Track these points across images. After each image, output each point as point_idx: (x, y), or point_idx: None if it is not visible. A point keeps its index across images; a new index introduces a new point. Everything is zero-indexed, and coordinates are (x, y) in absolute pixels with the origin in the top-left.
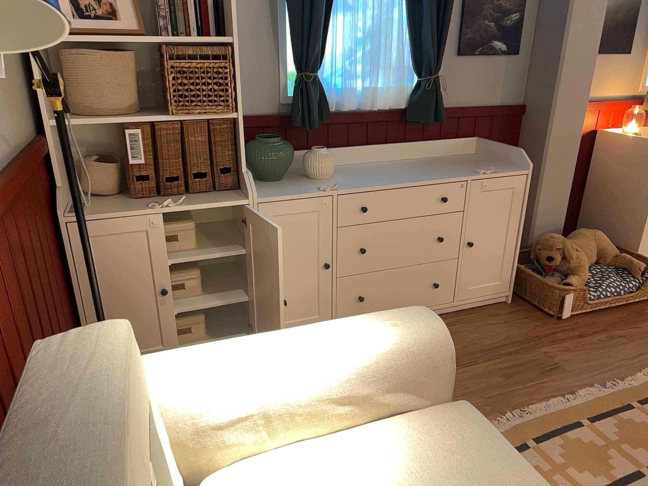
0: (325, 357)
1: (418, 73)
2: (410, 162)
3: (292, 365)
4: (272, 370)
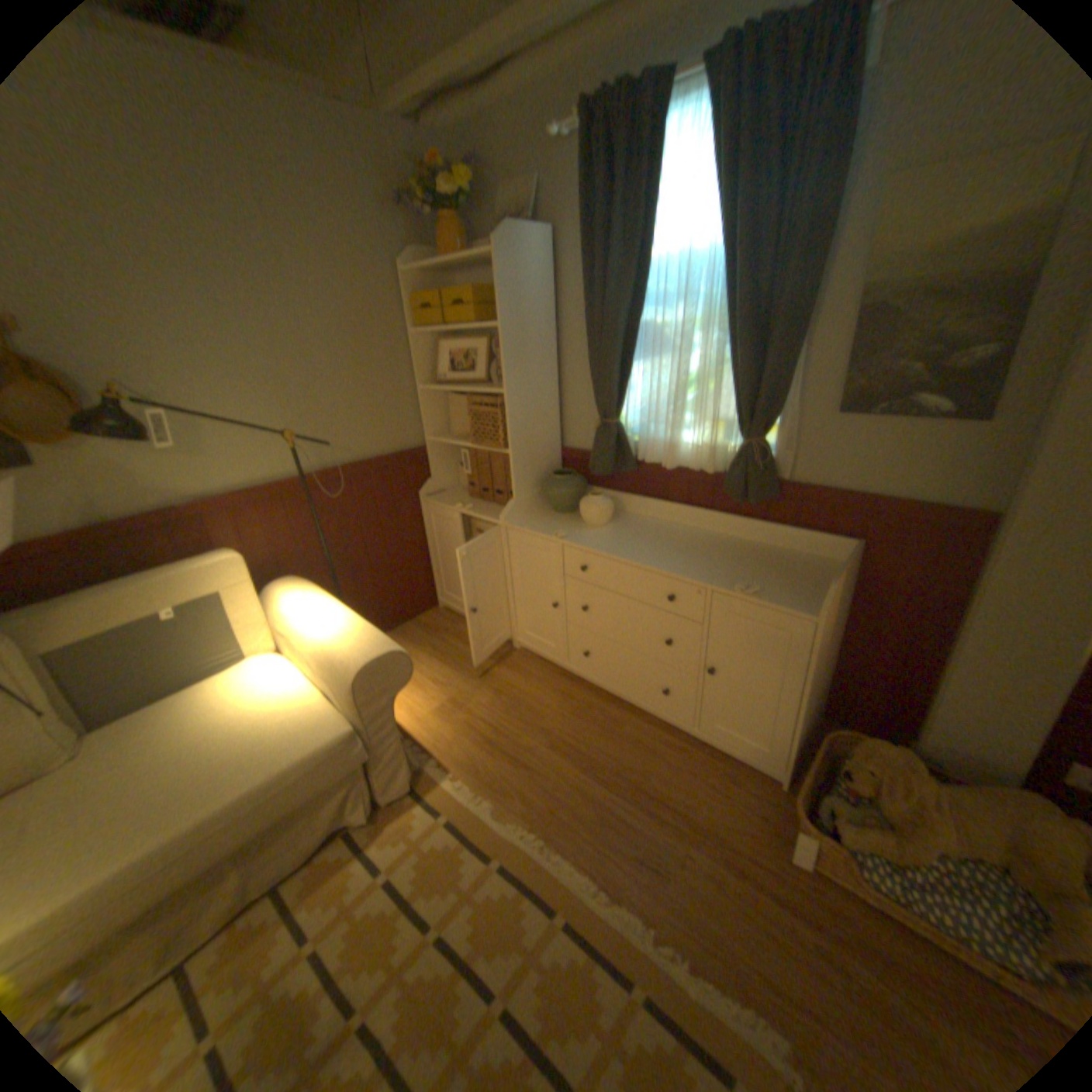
0: (314, 633)
1: (742, 433)
2: (725, 541)
3: (305, 626)
4: (299, 622)
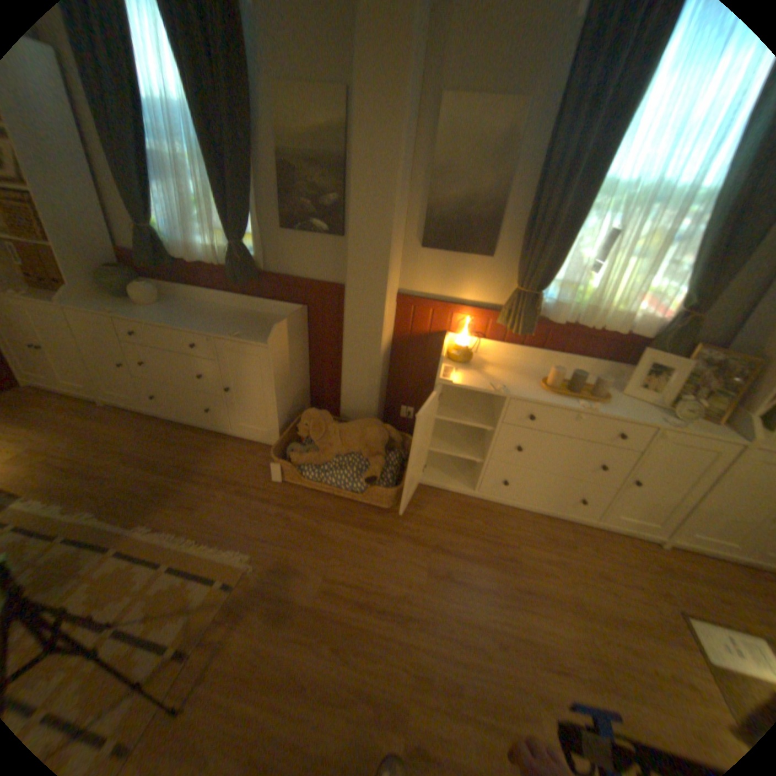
0: None
1: (228, 238)
2: (235, 312)
3: None
4: None
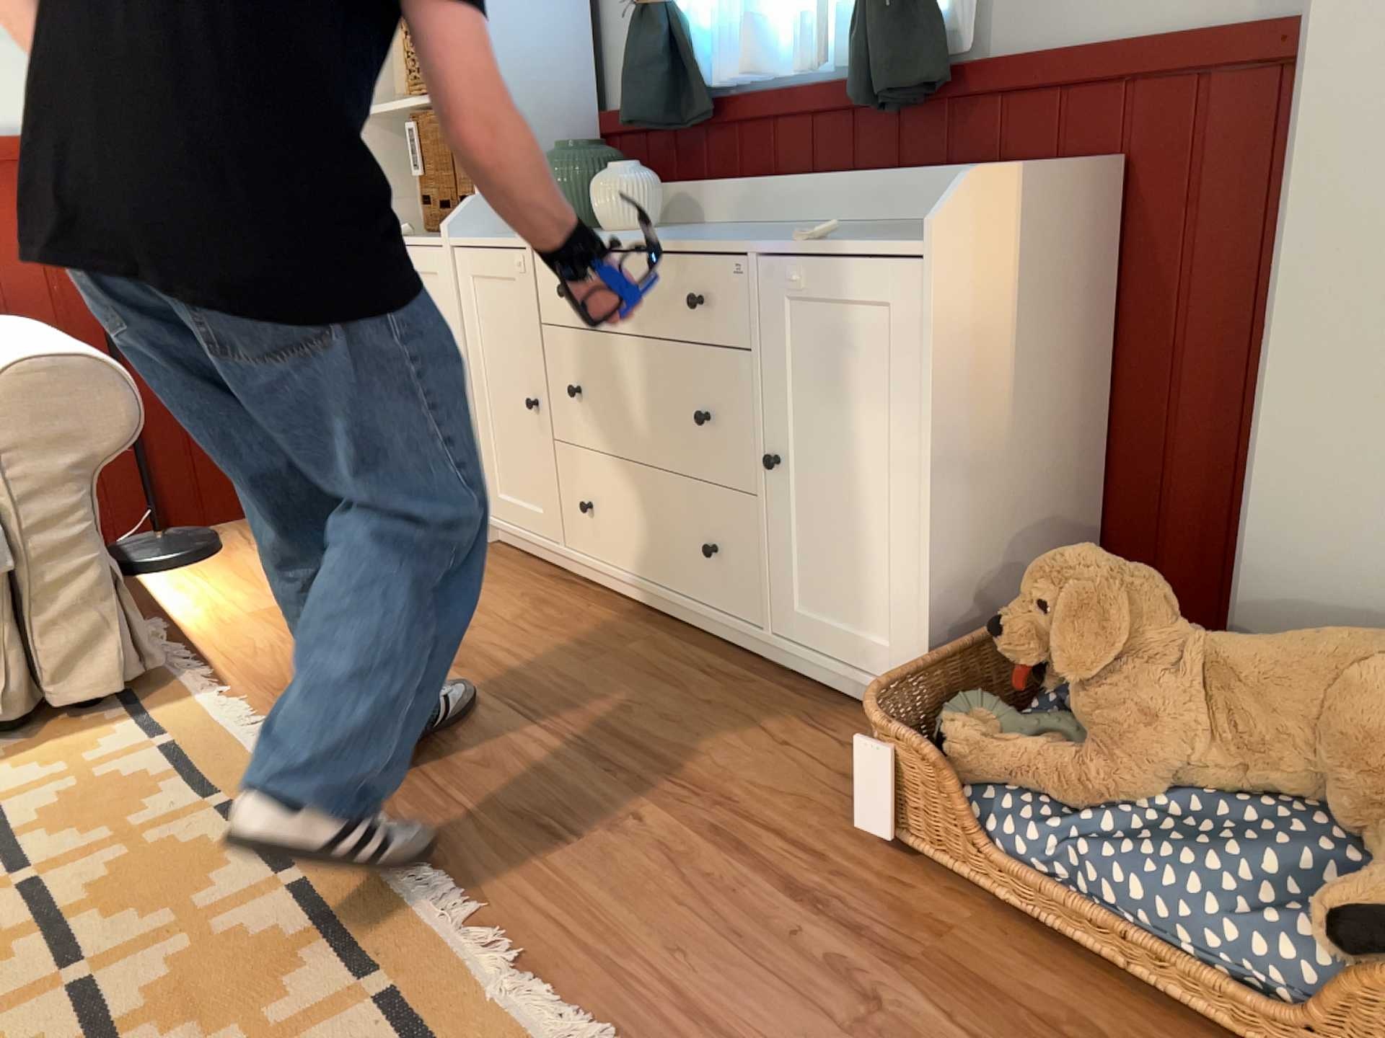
0: None
1: None
2: (860, 225)
3: None
4: None
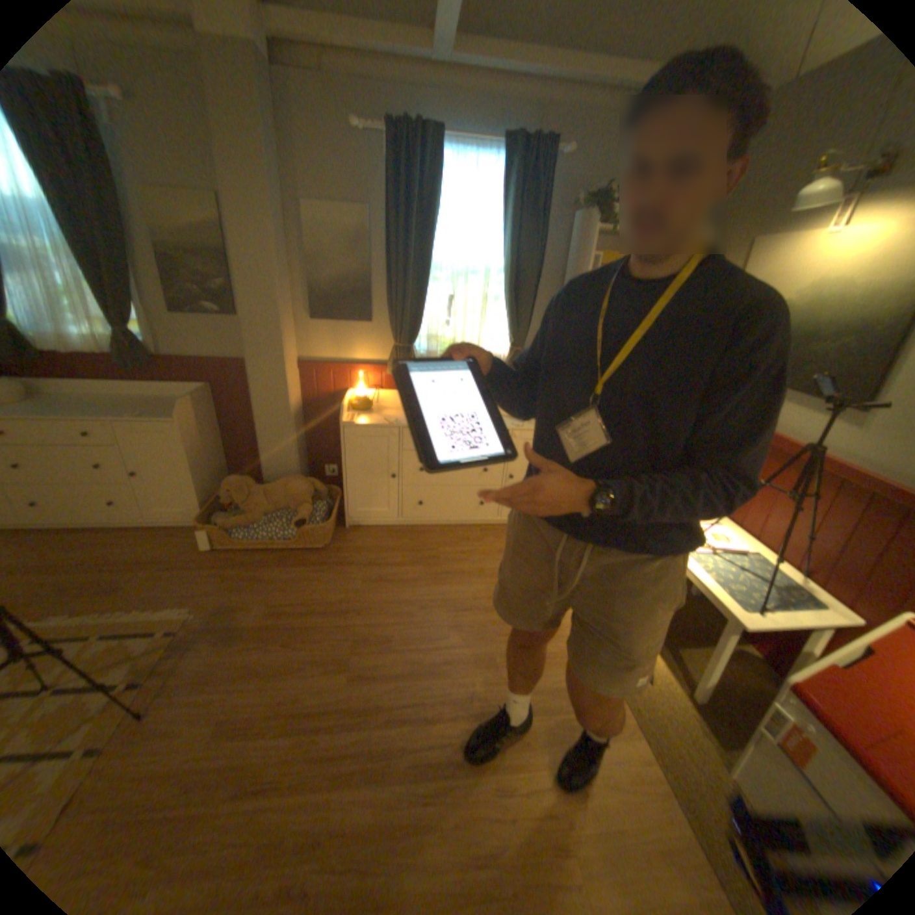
0: None
1: (110, 326)
2: (128, 399)
3: None
4: None
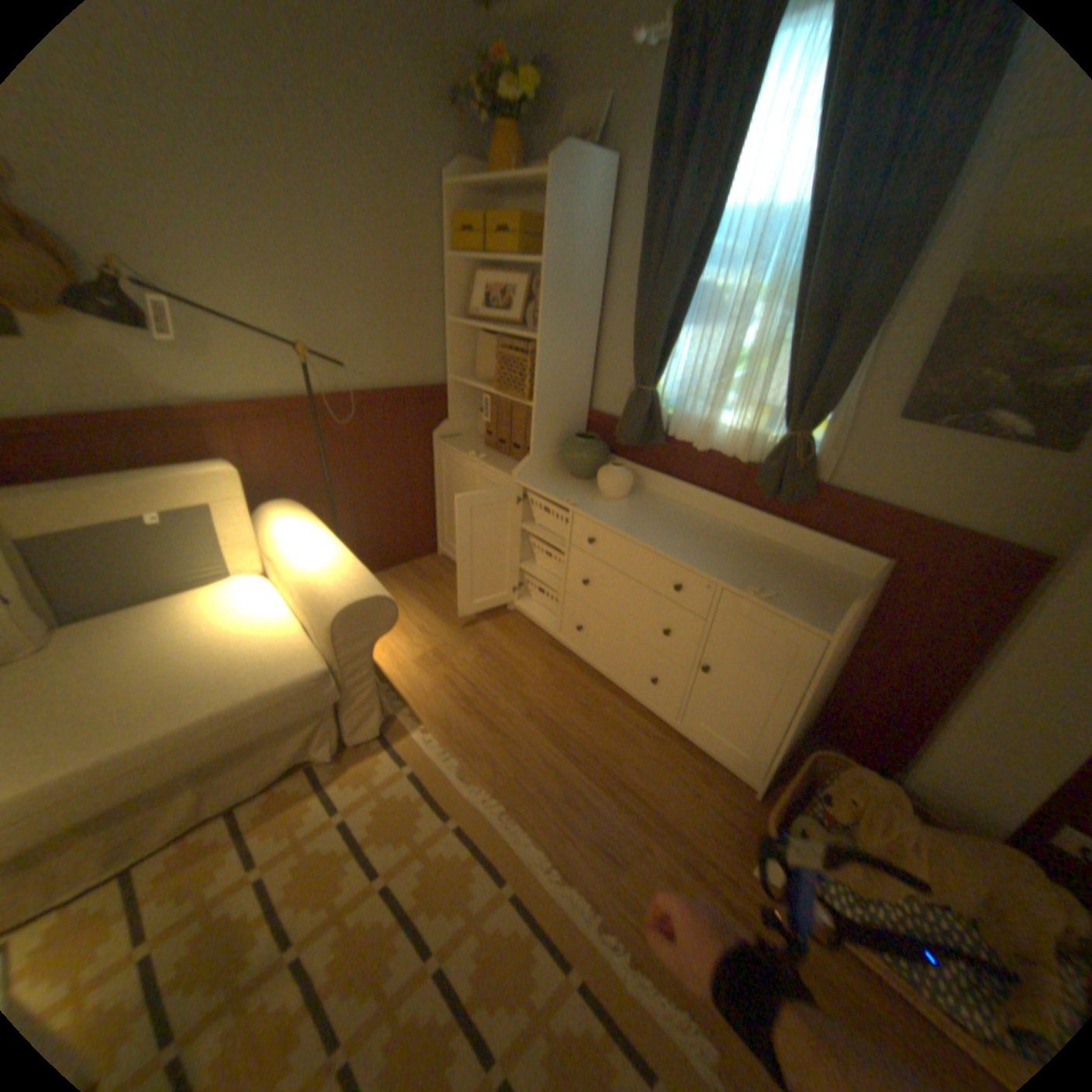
0: (303, 565)
1: (787, 424)
2: (745, 537)
3: (294, 556)
4: (289, 550)
